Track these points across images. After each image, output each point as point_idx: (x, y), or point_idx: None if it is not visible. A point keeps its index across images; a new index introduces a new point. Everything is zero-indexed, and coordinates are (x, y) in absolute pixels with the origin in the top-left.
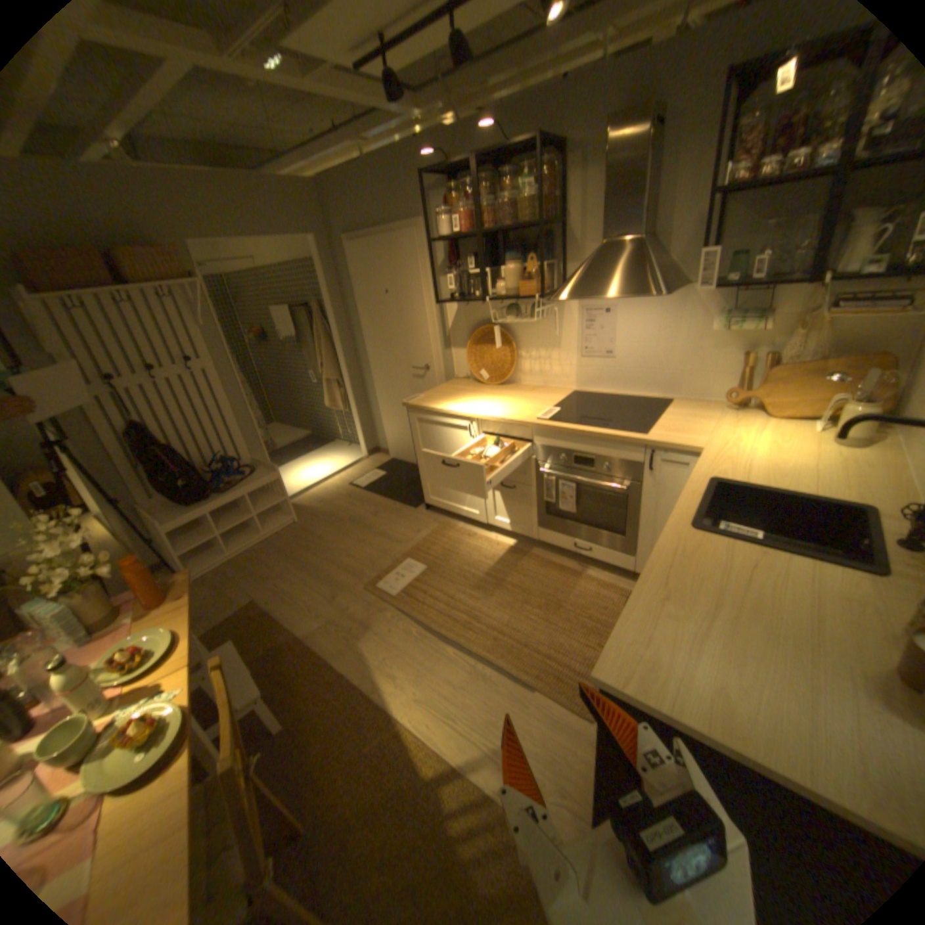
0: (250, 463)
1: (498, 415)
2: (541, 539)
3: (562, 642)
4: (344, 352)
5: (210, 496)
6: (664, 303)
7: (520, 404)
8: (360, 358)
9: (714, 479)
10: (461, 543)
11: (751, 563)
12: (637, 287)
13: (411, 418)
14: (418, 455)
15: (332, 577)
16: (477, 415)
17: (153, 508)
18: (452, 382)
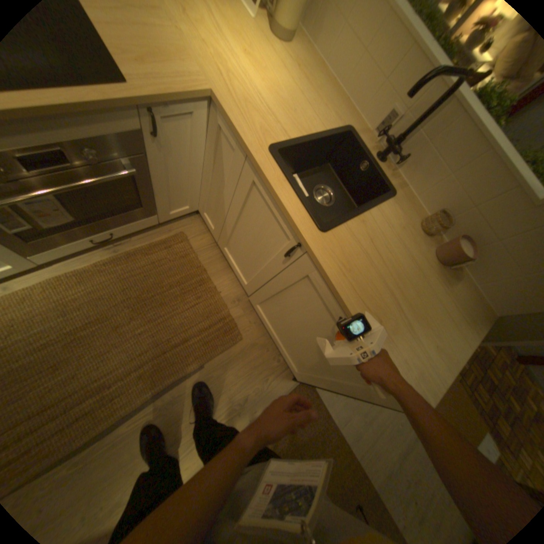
0: None
1: None
2: (44, 262)
3: (179, 321)
4: None
5: None
6: None
7: None
8: None
9: (272, 149)
10: None
11: (367, 238)
12: None
13: None
14: None
15: None
16: None
17: None
18: None
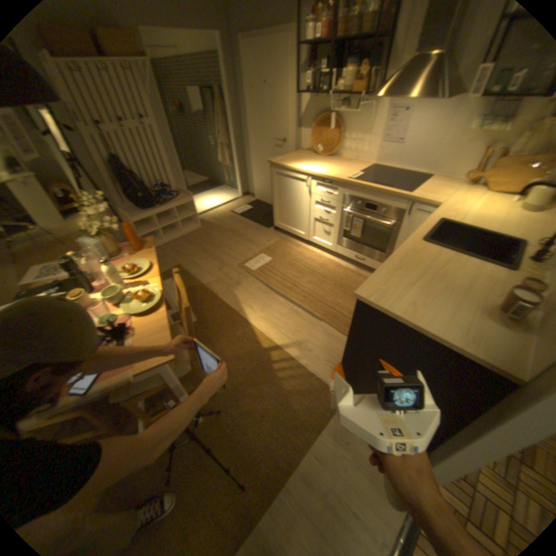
0: (174, 190)
1: (324, 173)
2: (337, 252)
3: (338, 302)
4: (232, 125)
5: (153, 206)
6: (445, 106)
7: (338, 169)
8: (241, 130)
9: (442, 219)
10: (291, 249)
11: (447, 259)
12: (429, 92)
13: (271, 172)
14: (272, 196)
15: (220, 258)
16: (312, 172)
17: (123, 209)
18: (298, 152)
